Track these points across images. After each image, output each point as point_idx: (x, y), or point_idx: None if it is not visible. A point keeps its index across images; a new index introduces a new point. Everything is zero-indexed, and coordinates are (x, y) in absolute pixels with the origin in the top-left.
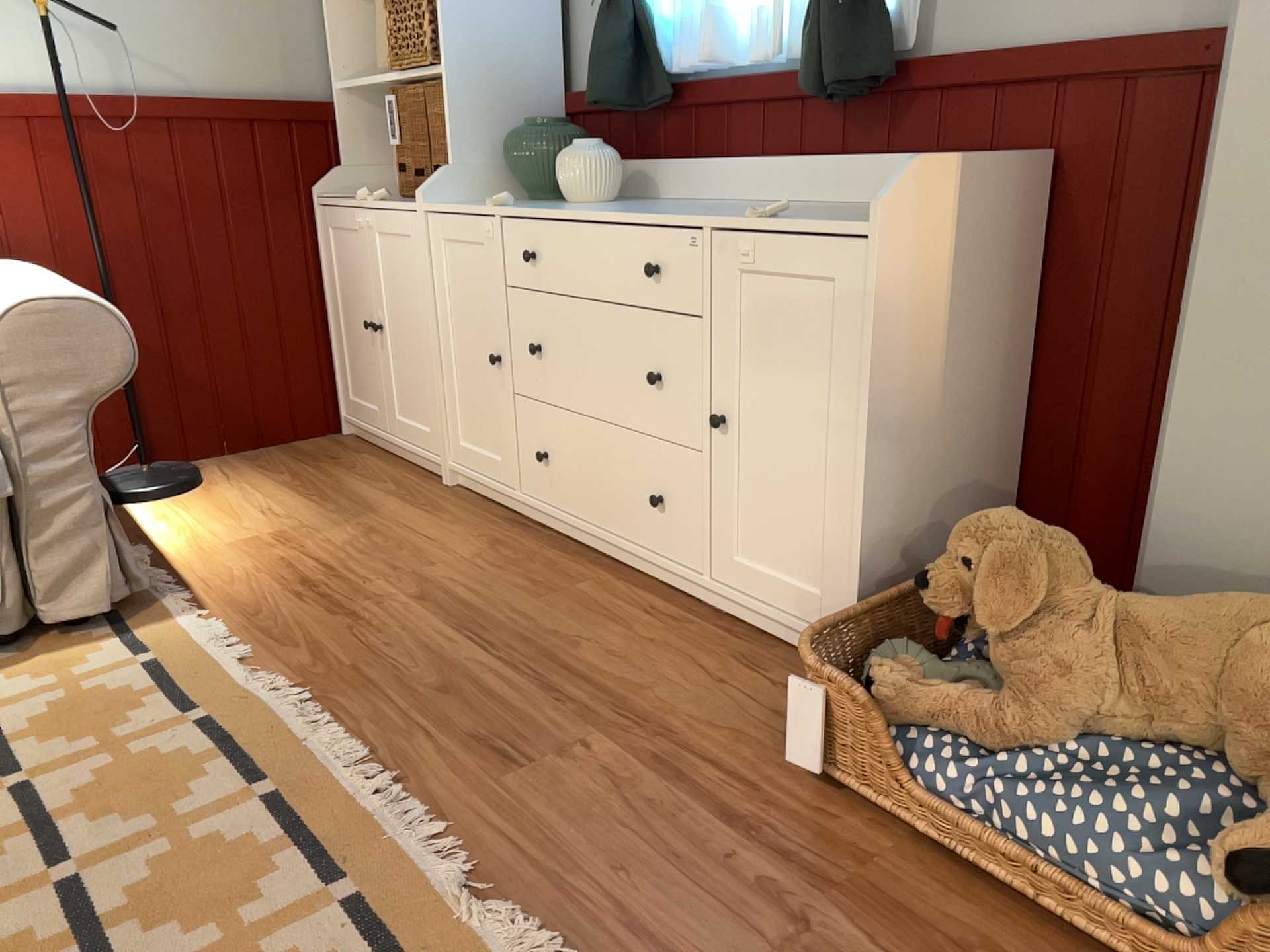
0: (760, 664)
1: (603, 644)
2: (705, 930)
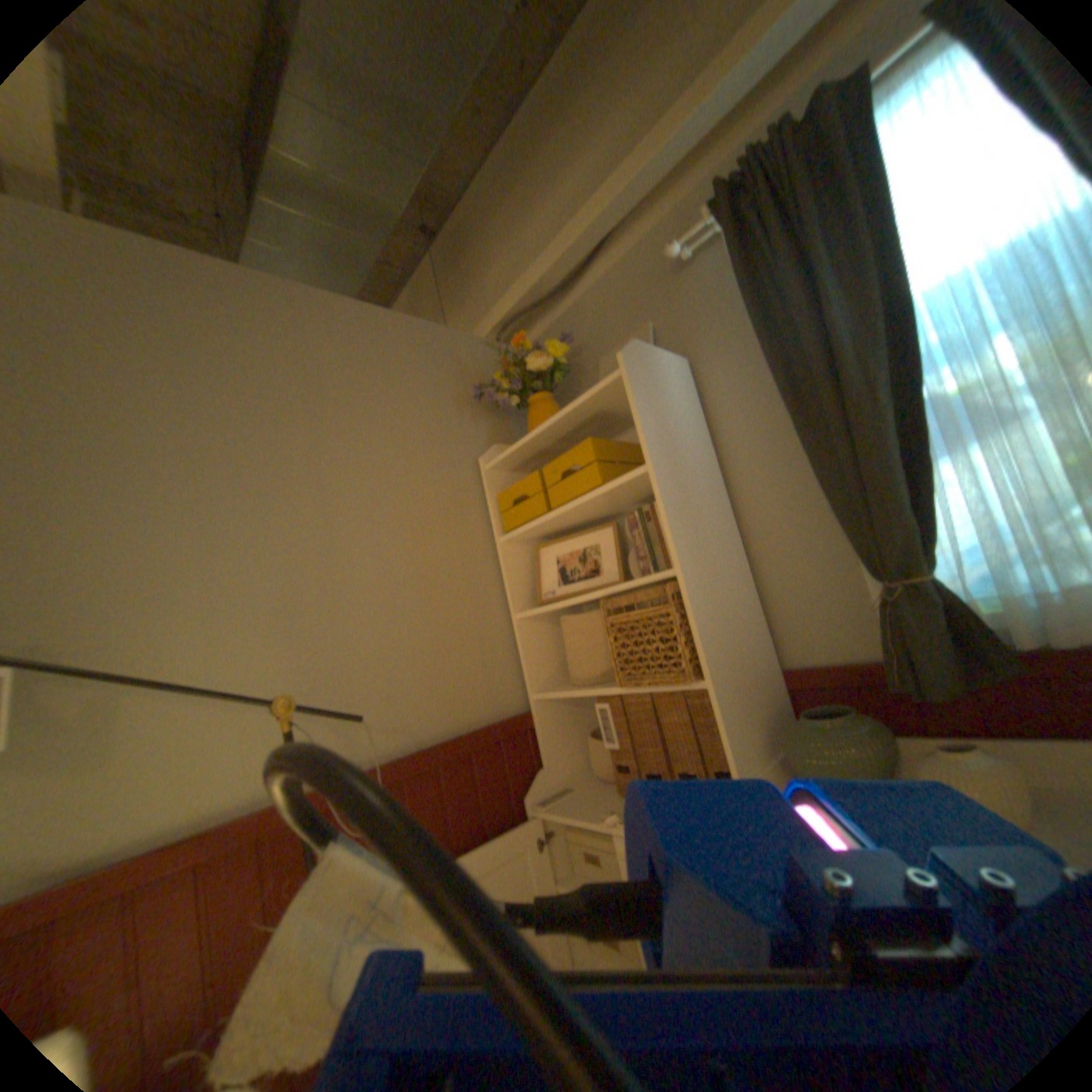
0: None
1: None
2: None
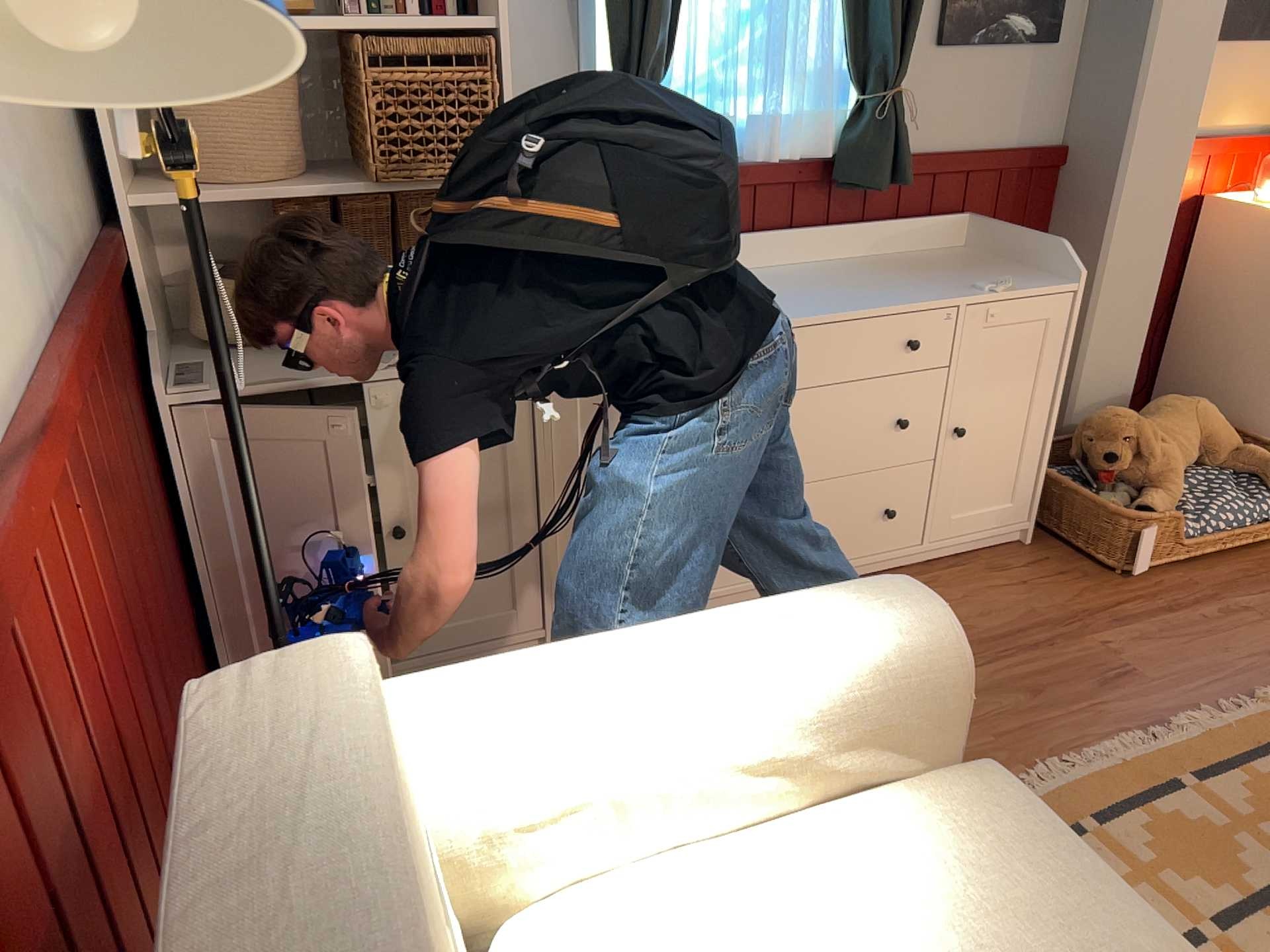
0: (1001, 565)
1: (966, 616)
2: (1262, 635)
